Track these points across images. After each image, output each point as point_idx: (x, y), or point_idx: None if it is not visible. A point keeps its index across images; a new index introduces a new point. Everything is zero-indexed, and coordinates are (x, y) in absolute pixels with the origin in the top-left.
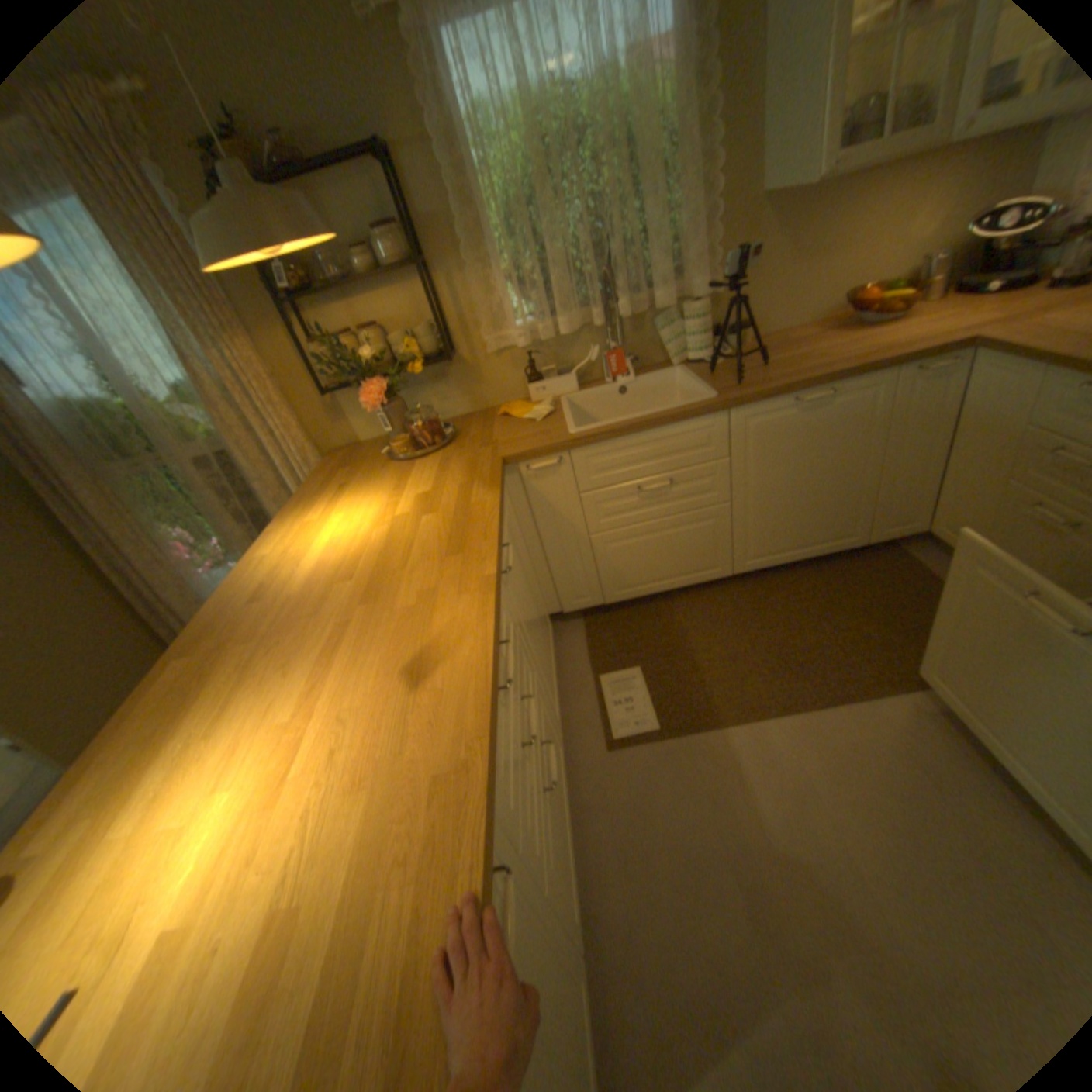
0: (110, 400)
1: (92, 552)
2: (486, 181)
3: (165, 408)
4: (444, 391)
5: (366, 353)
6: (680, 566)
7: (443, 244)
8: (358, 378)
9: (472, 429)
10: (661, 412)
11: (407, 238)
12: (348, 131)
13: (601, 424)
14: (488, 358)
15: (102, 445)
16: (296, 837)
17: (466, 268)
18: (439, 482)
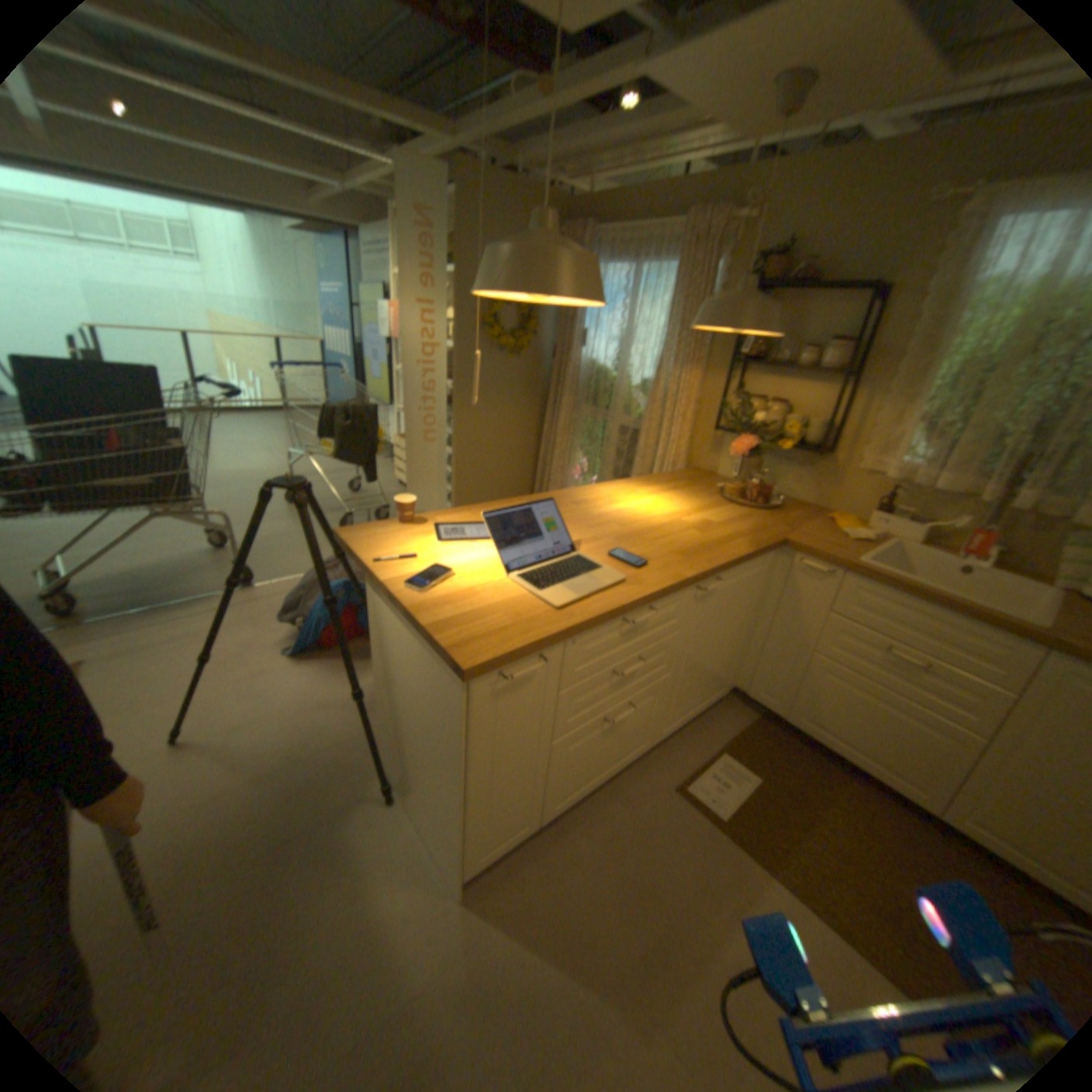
0: (611, 370)
1: (542, 442)
2: (964, 336)
3: (631, 388)
4: (804, 474)
5: (761, 415)
6: (884, 754)
7: (888, 369)
8: (745, 429)
9: (797, 512)
10: (968, 600)
11: (855, 353)
12: (871, 267)
13: (896, 571)
14: (860, 470)
15: (590, 391)
16: (498, 580)
17: (892, 394)
18: (729, 522)
